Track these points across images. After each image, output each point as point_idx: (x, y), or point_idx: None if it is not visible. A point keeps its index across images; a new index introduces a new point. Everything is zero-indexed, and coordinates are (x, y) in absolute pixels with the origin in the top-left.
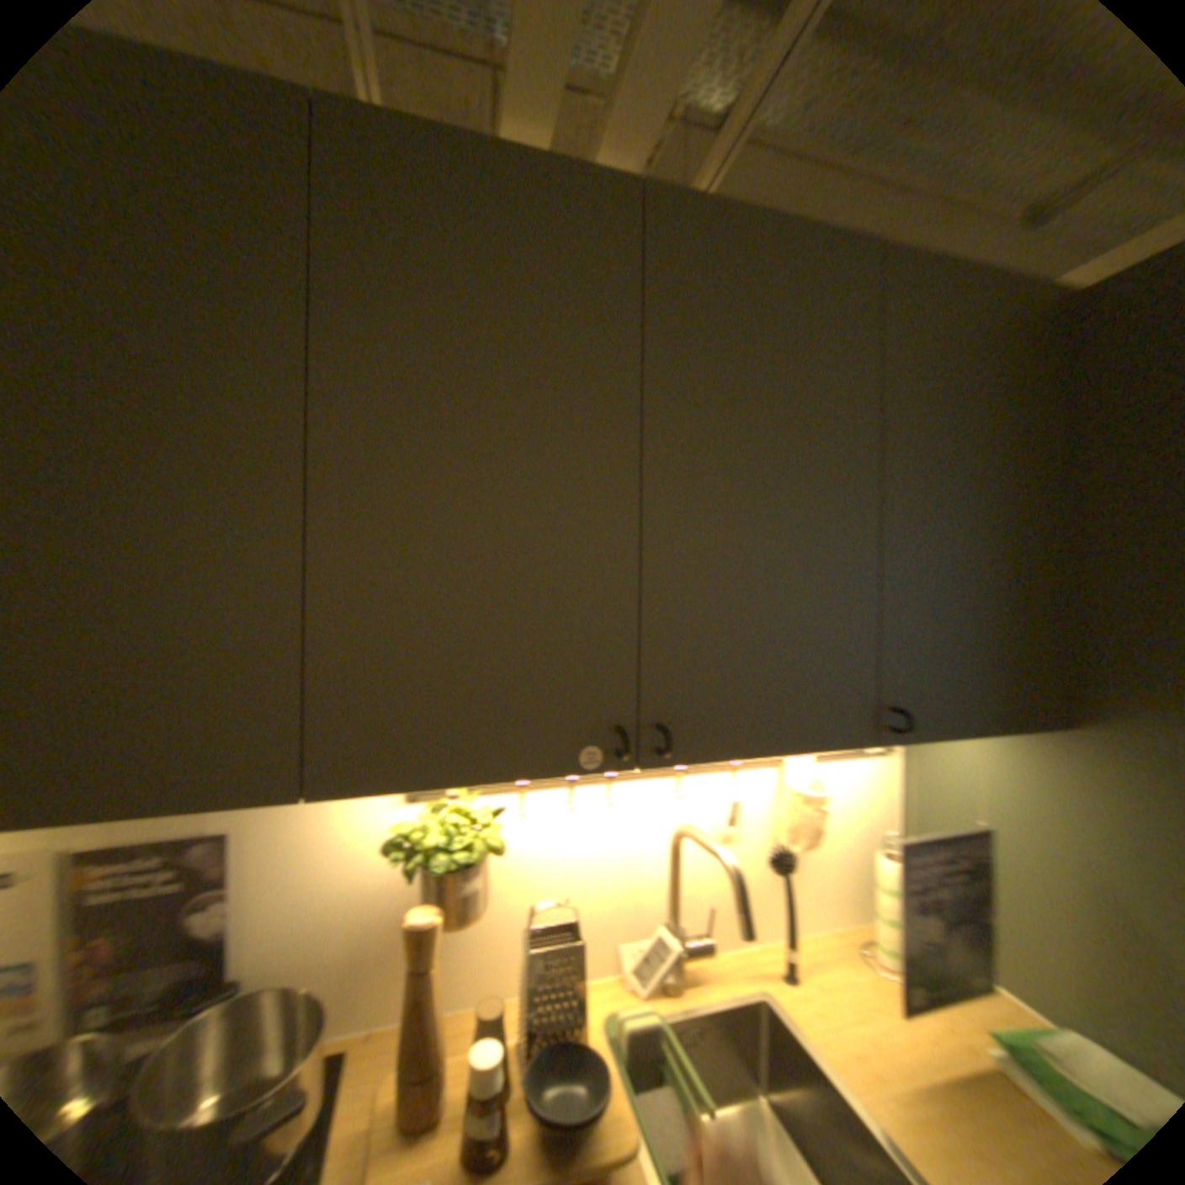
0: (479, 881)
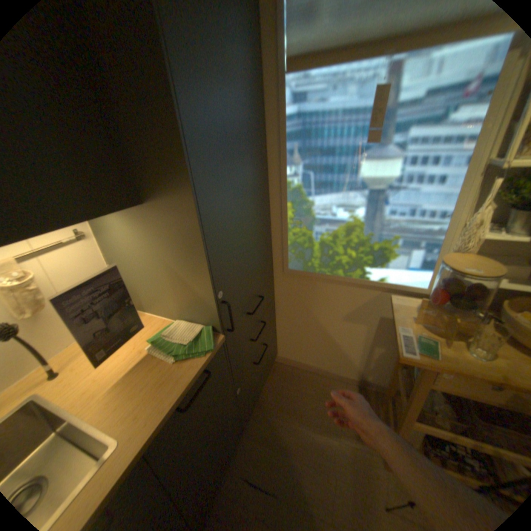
0: None
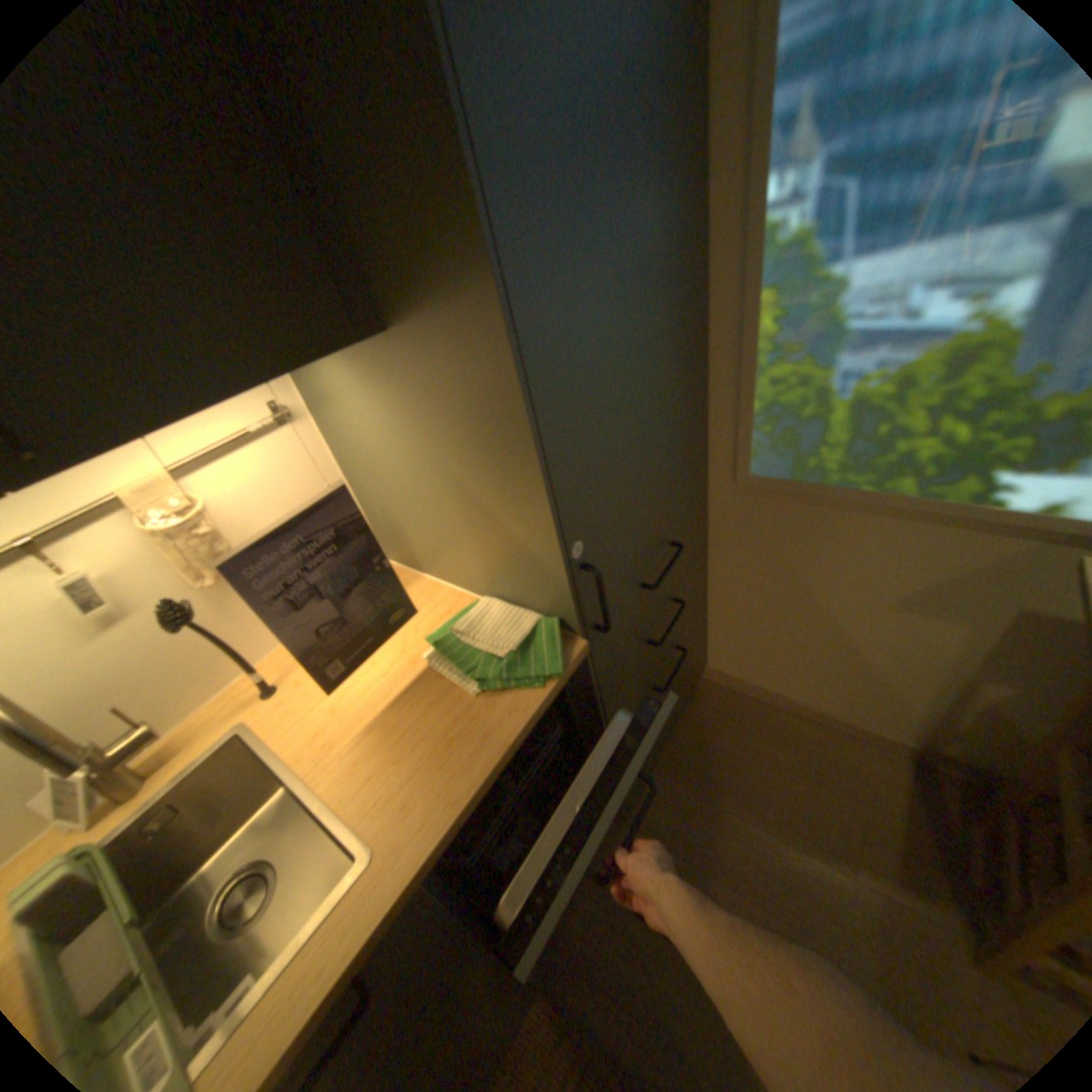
0: None
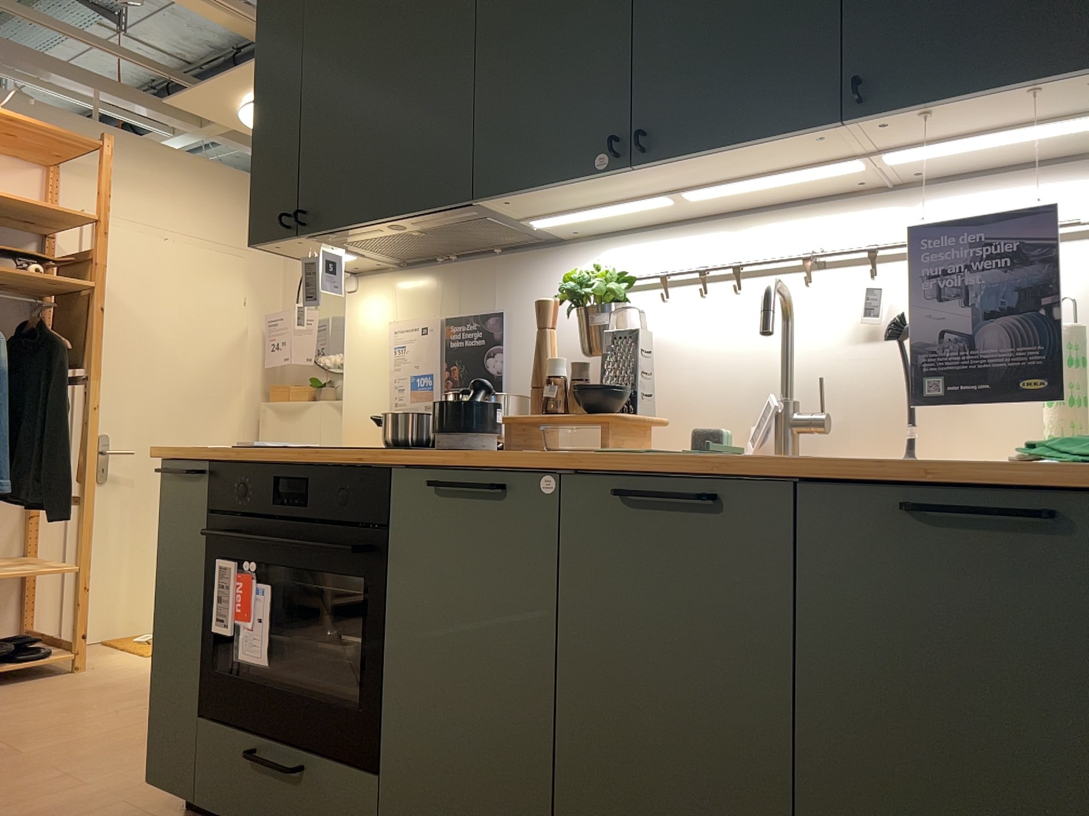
0: (604, 315)
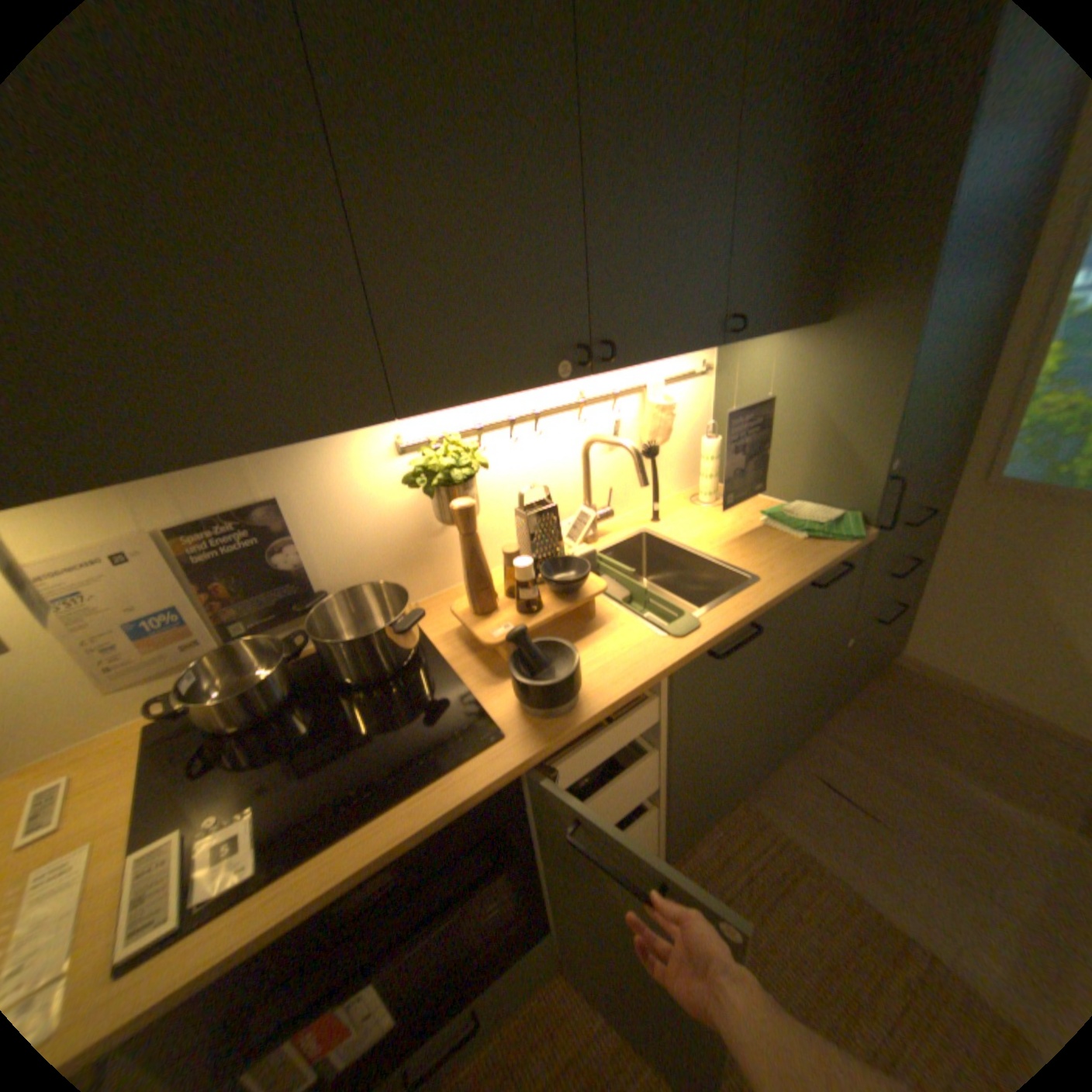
0: (475, 488)
